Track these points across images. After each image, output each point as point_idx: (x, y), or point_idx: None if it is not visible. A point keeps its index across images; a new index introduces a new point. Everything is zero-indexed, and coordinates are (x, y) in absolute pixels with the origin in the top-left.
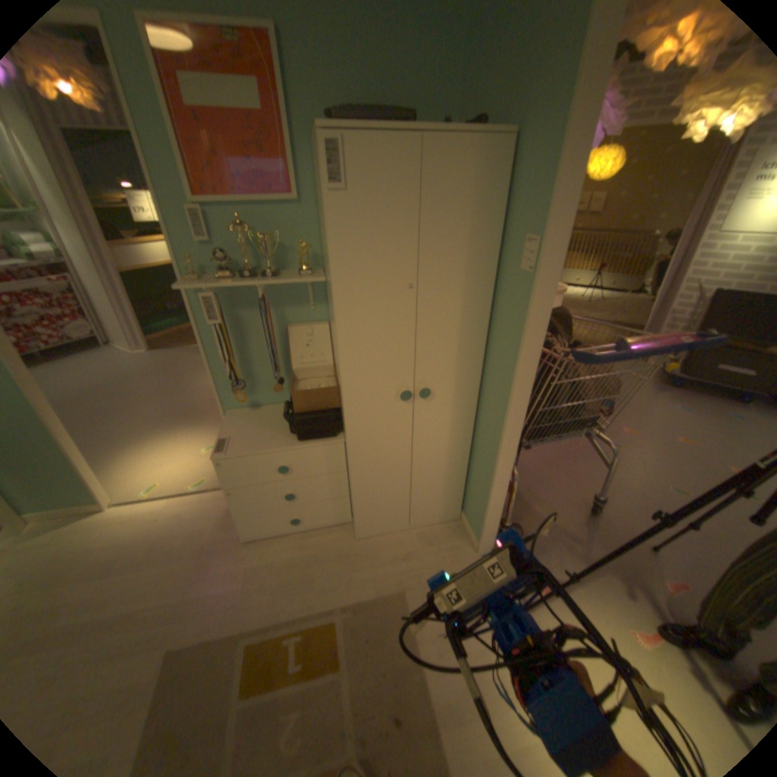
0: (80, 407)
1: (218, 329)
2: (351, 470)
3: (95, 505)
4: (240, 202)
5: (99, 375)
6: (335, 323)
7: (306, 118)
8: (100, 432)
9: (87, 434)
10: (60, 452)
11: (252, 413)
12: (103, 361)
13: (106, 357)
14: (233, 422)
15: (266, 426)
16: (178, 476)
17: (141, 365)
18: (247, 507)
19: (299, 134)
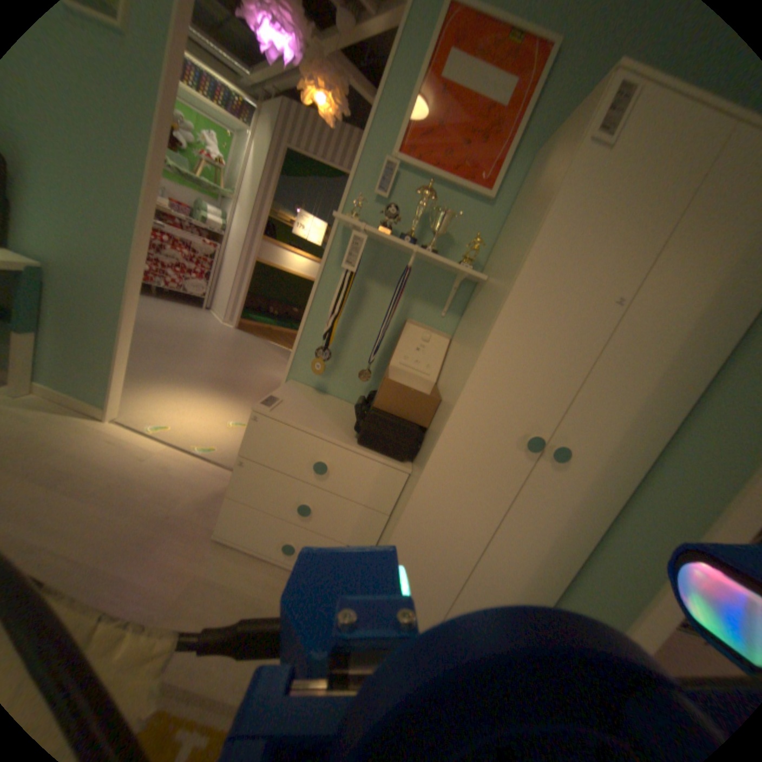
0: (155, 337)
1: (346, 280)
2: (405, 515)
3: (101, 412)
4: (437, 179)
5: (187, 326)
6: (501, 306)
7: (543, 133)
8: (155, 362)
9: (143, 358)
10: (114, 337)
11: (315, 396)
12: (197, 319)
13: (201, 318)
14: (292, 392)
15: (325, 412)
16: (194, 433)
17: (224, 335)
18: (249, 496)
19: (528, 144)
